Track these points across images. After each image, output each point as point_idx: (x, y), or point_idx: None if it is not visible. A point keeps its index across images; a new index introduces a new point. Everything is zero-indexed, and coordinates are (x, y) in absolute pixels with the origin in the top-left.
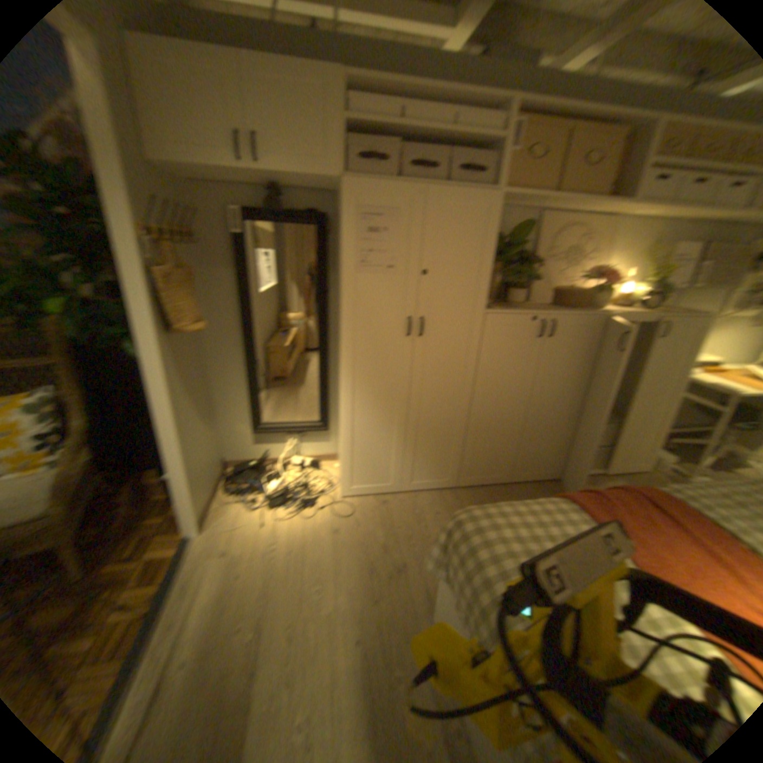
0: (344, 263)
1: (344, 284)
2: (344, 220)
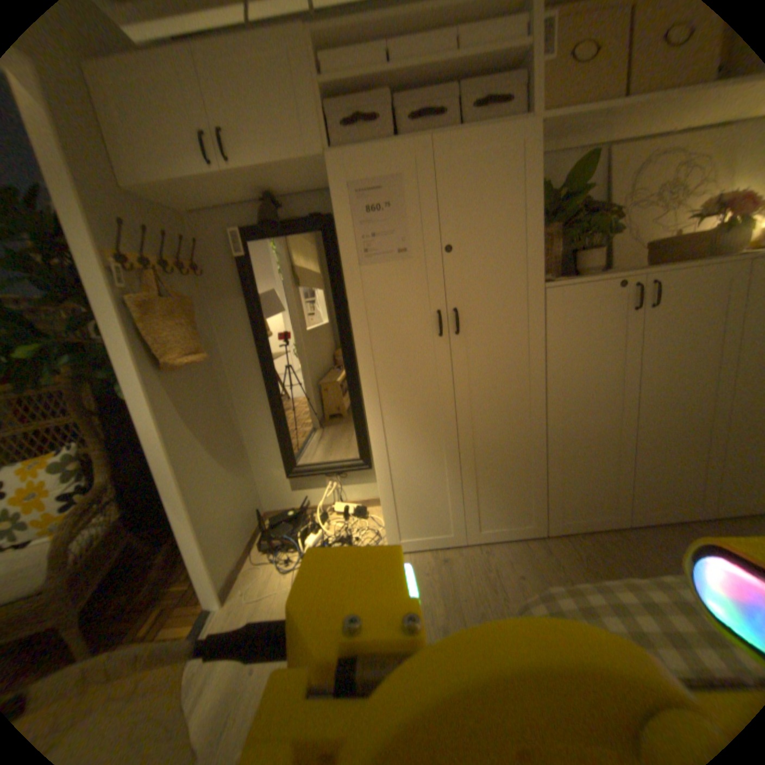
0: (341, 254)
1: (346, 281)
2: (332, 201)
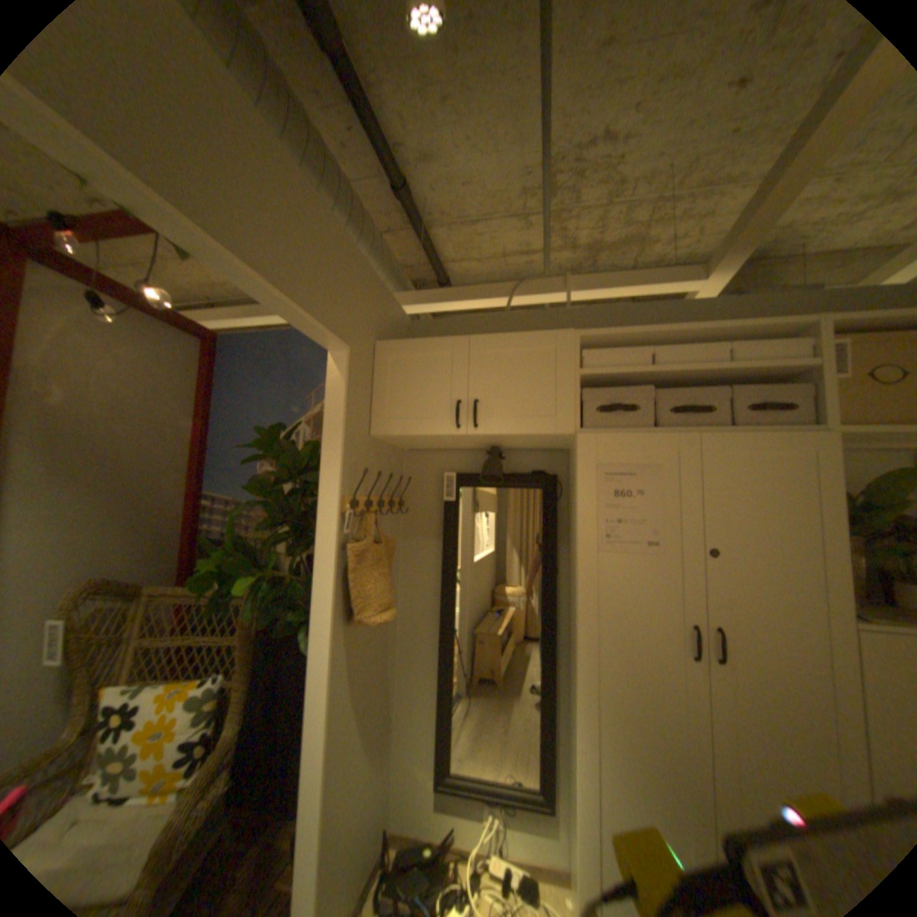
0: (578, 538)
1: (578, 568)
2: (576, 483)
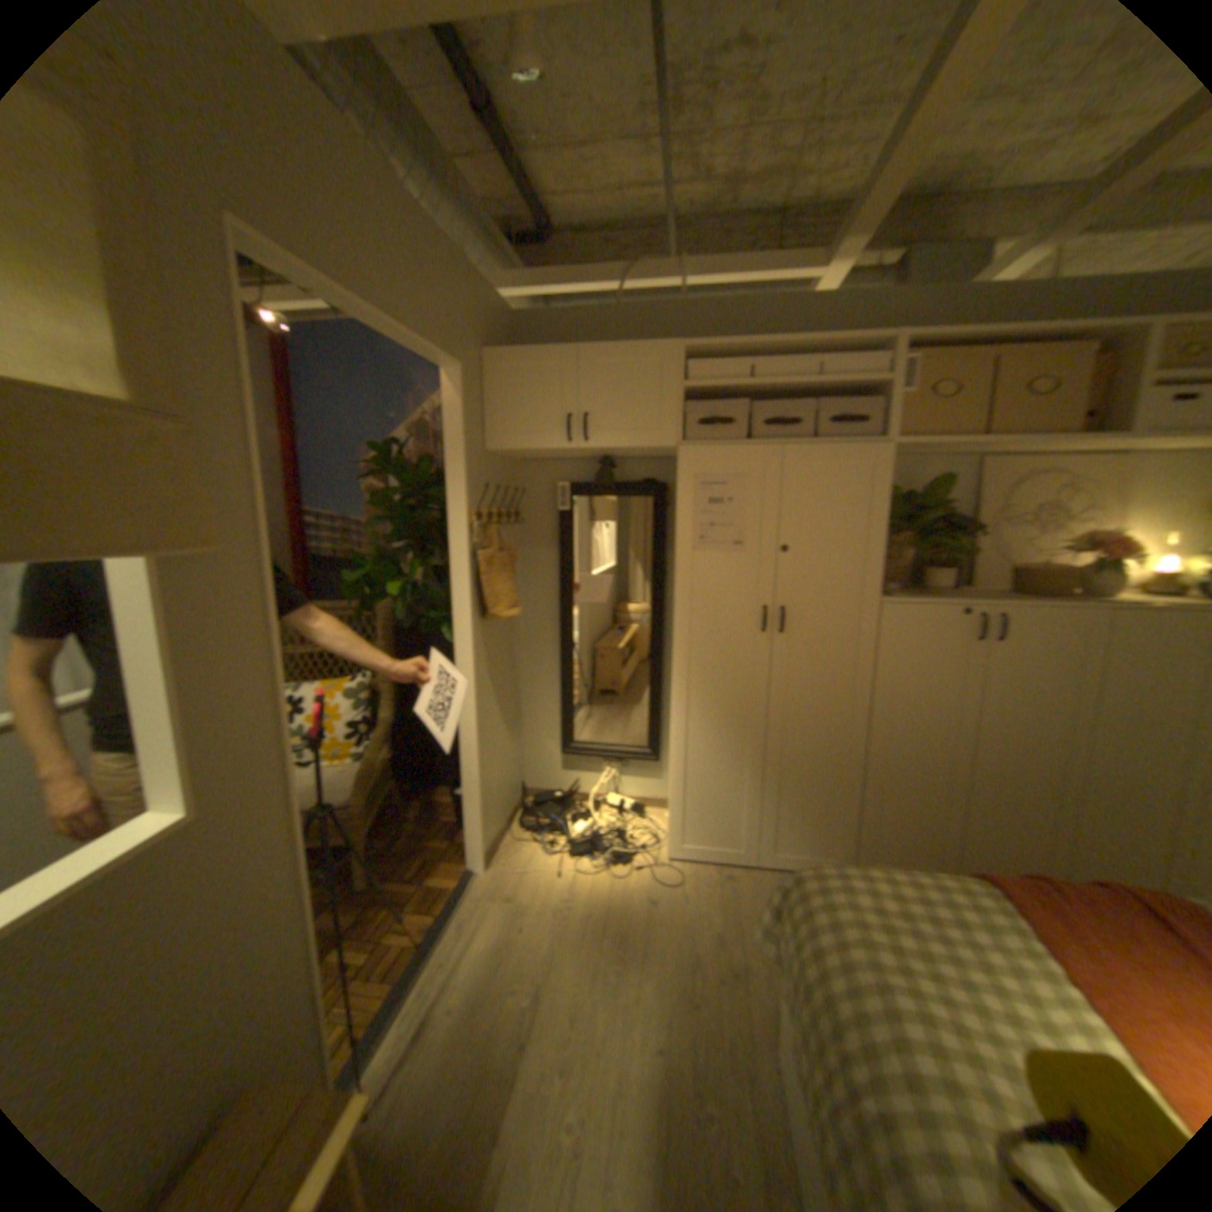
0: (677, 541)
1: (677, 567)
2: (677, 493)
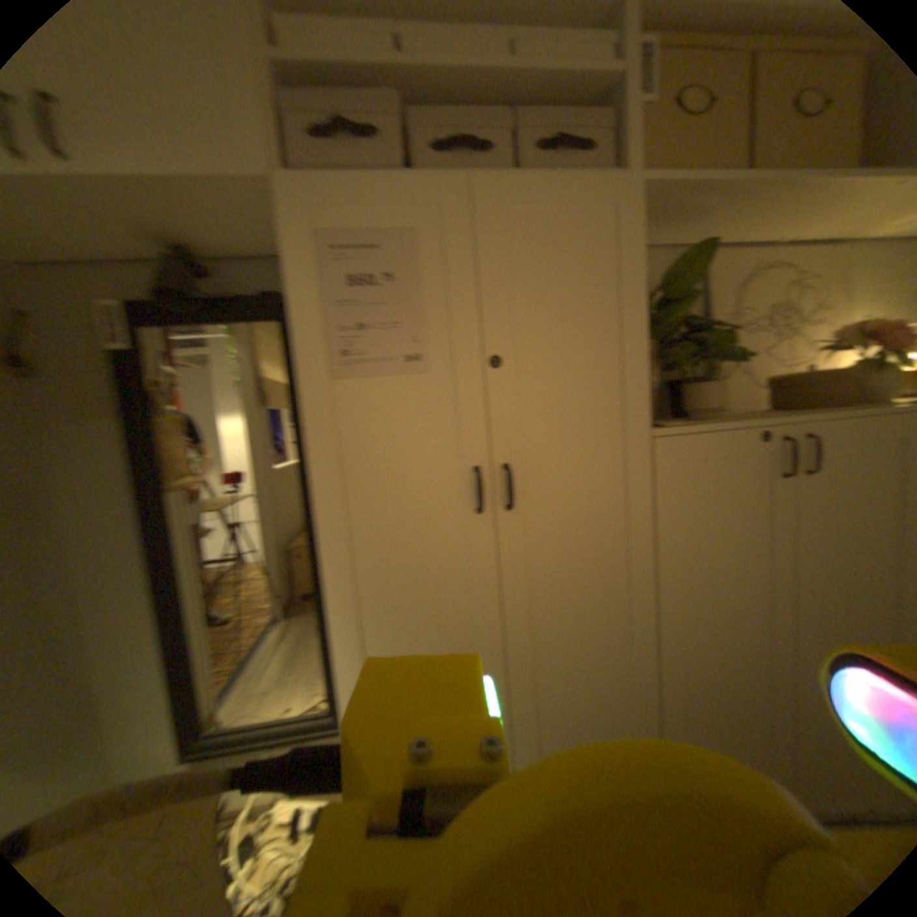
0: (301, 356)
1: (307, 406)
2: (287, 261)
